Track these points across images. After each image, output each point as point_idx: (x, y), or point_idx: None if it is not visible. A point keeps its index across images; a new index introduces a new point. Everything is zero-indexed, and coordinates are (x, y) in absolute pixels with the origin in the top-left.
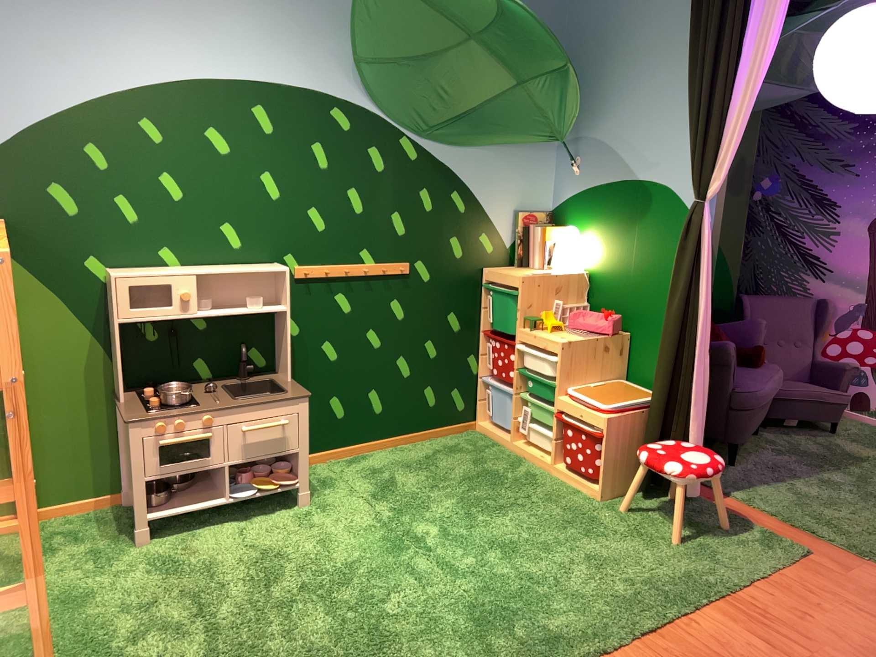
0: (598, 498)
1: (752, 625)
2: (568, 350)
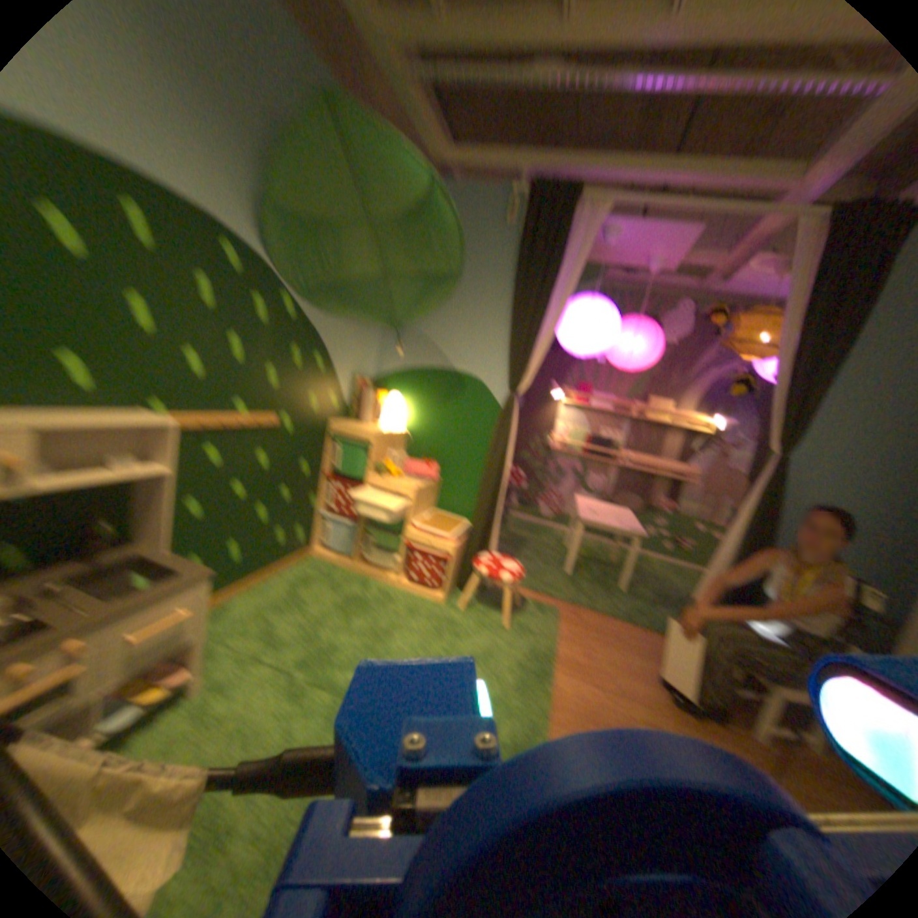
0: (442, 605)
1: (586, 681)
2: (416, 494)
